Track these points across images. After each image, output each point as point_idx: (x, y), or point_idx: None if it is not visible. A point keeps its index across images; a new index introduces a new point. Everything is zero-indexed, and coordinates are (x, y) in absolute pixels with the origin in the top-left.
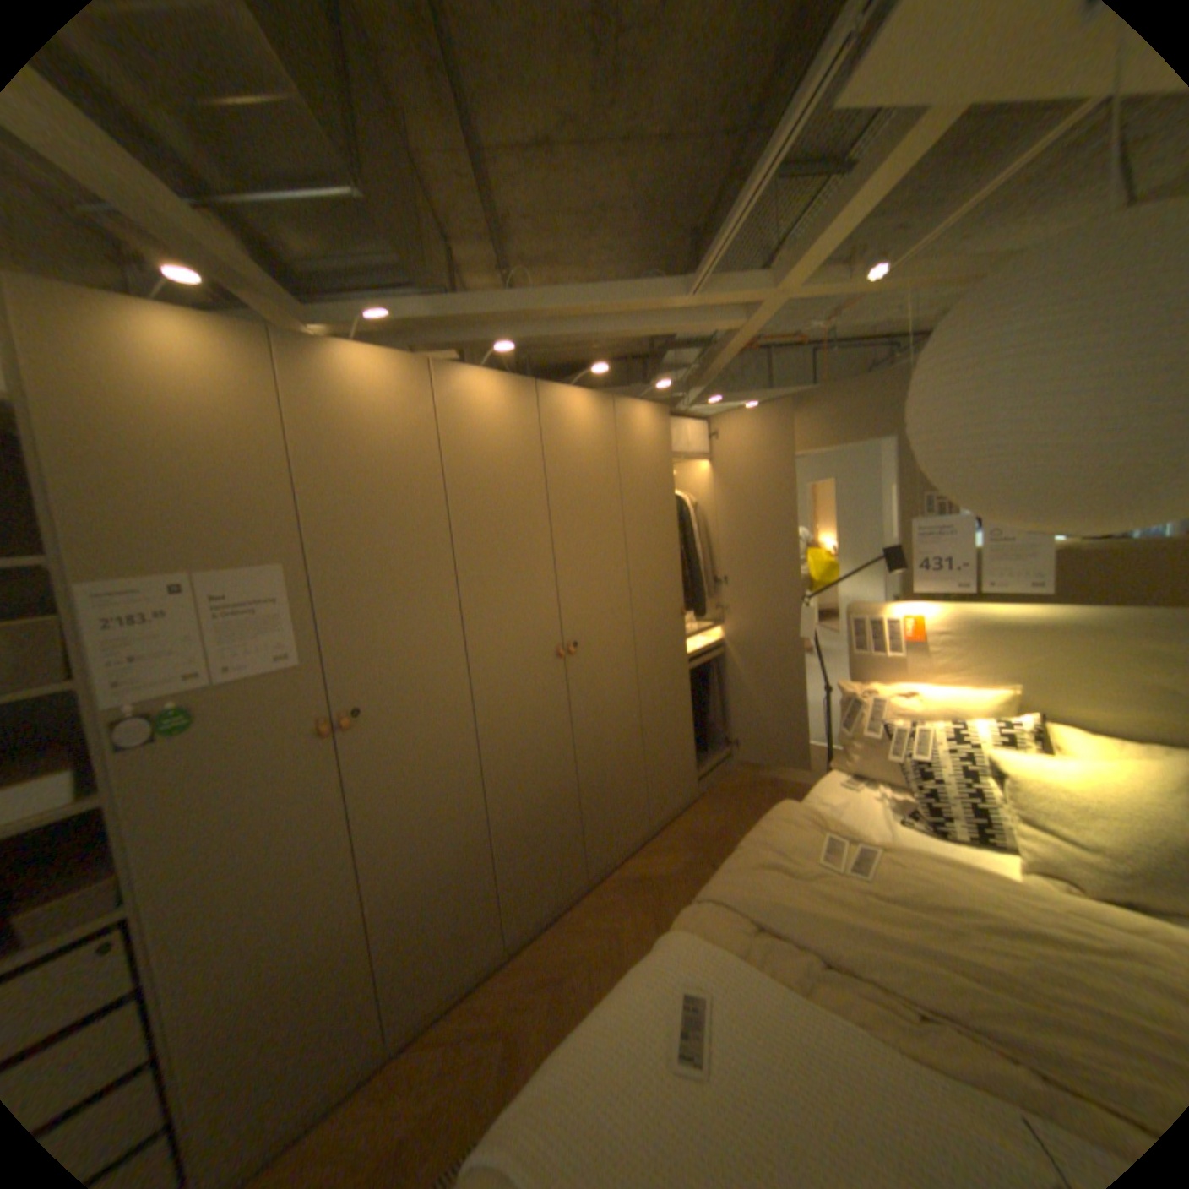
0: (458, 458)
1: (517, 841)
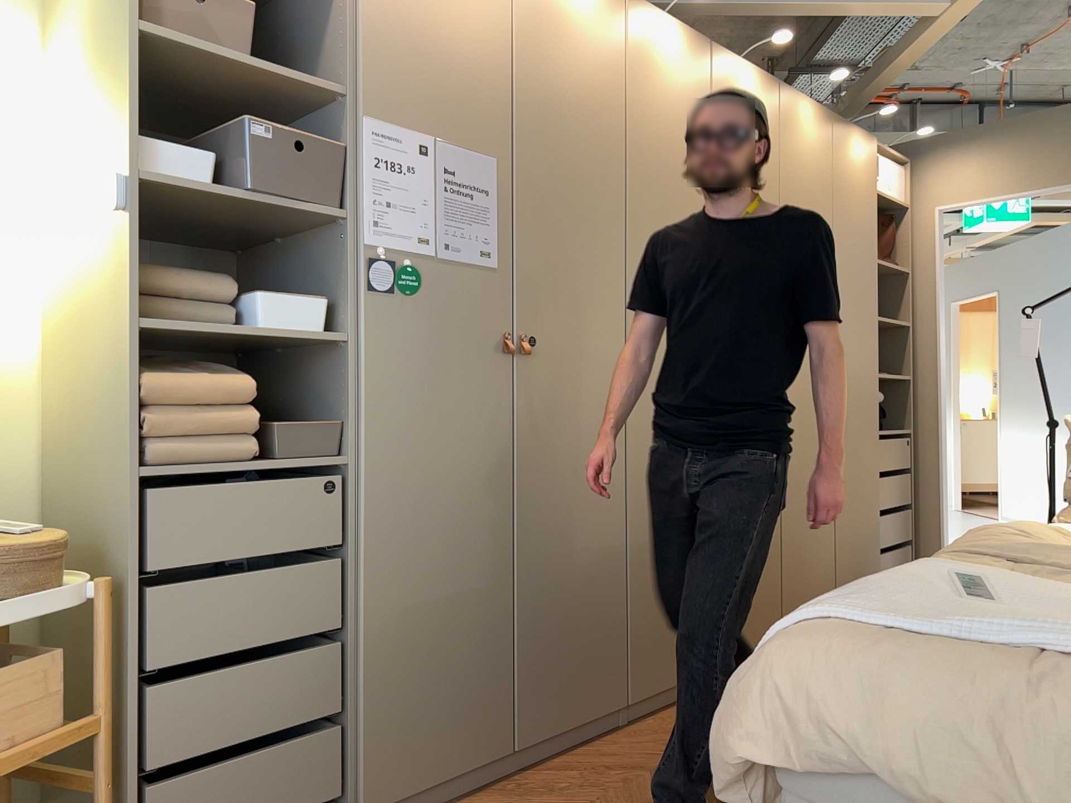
0: (641, 100)
1: (651, 572)
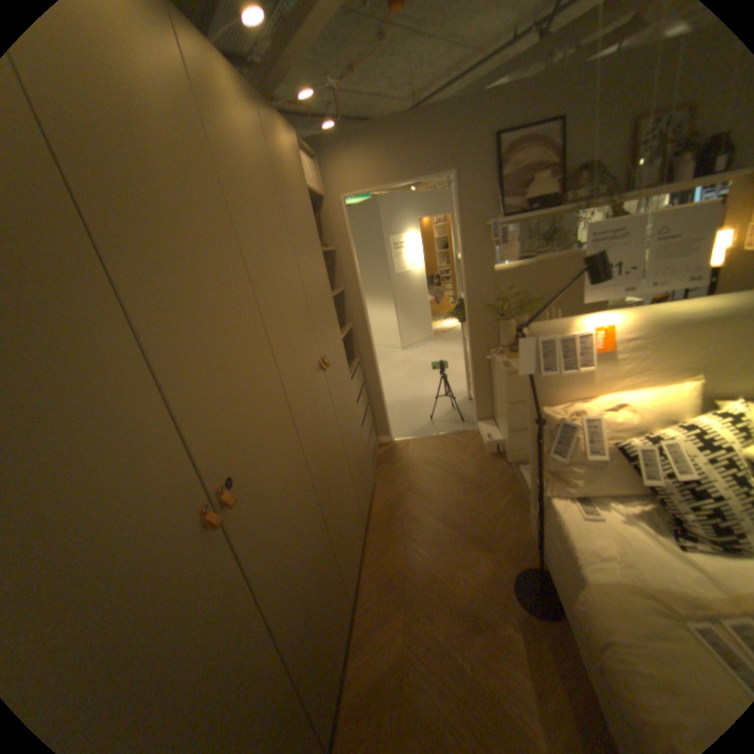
0: None
1: None
